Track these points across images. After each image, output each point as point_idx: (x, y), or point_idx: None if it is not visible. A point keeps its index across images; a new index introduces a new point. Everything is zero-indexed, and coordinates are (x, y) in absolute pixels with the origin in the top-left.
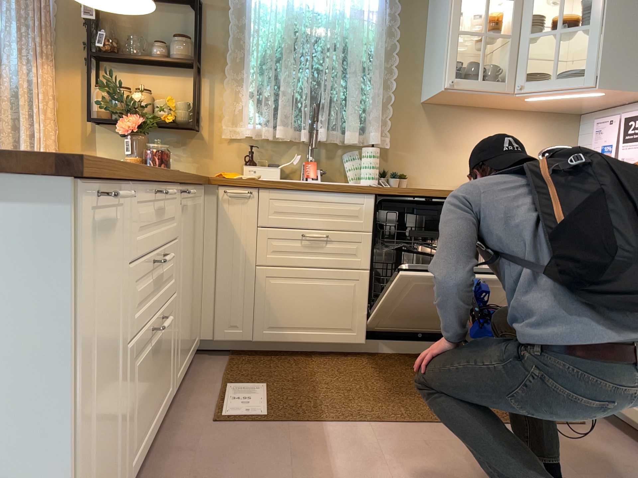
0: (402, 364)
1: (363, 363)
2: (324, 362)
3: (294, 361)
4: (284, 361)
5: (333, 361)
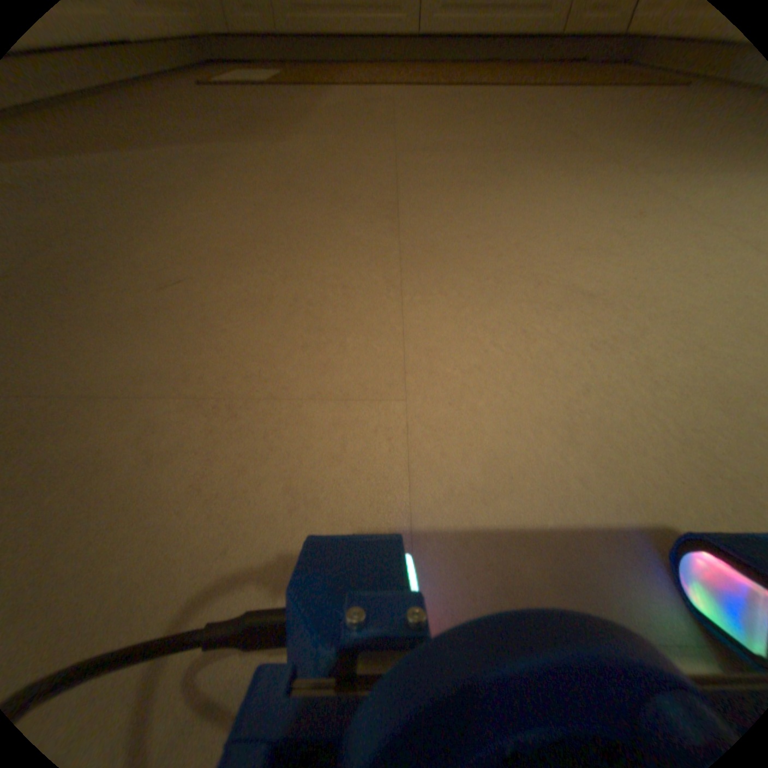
0: (460, 63)
1: (412, 63)
2: (364, 63)
3: (328, 63)
4: (317, 63)
5: (376, 62)
